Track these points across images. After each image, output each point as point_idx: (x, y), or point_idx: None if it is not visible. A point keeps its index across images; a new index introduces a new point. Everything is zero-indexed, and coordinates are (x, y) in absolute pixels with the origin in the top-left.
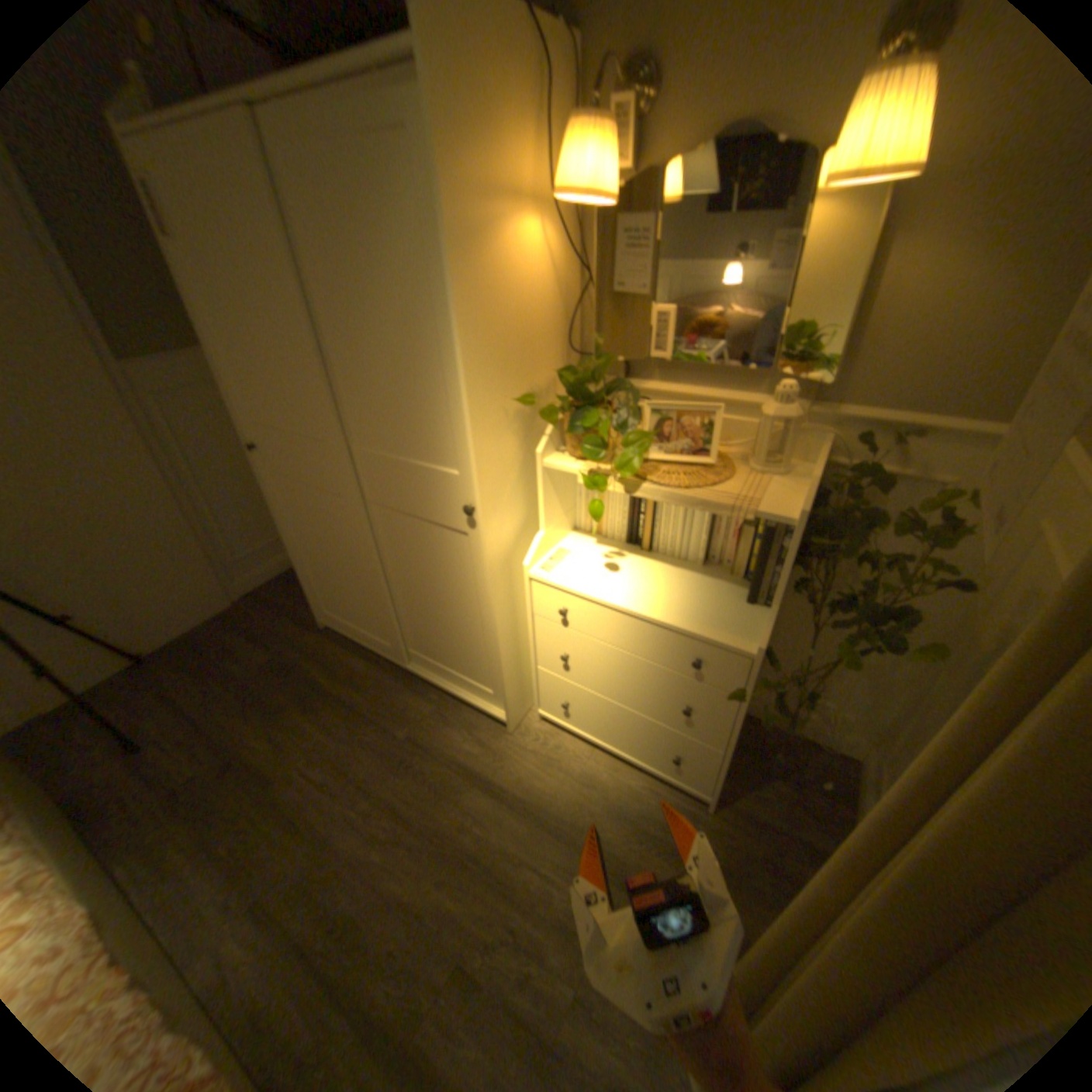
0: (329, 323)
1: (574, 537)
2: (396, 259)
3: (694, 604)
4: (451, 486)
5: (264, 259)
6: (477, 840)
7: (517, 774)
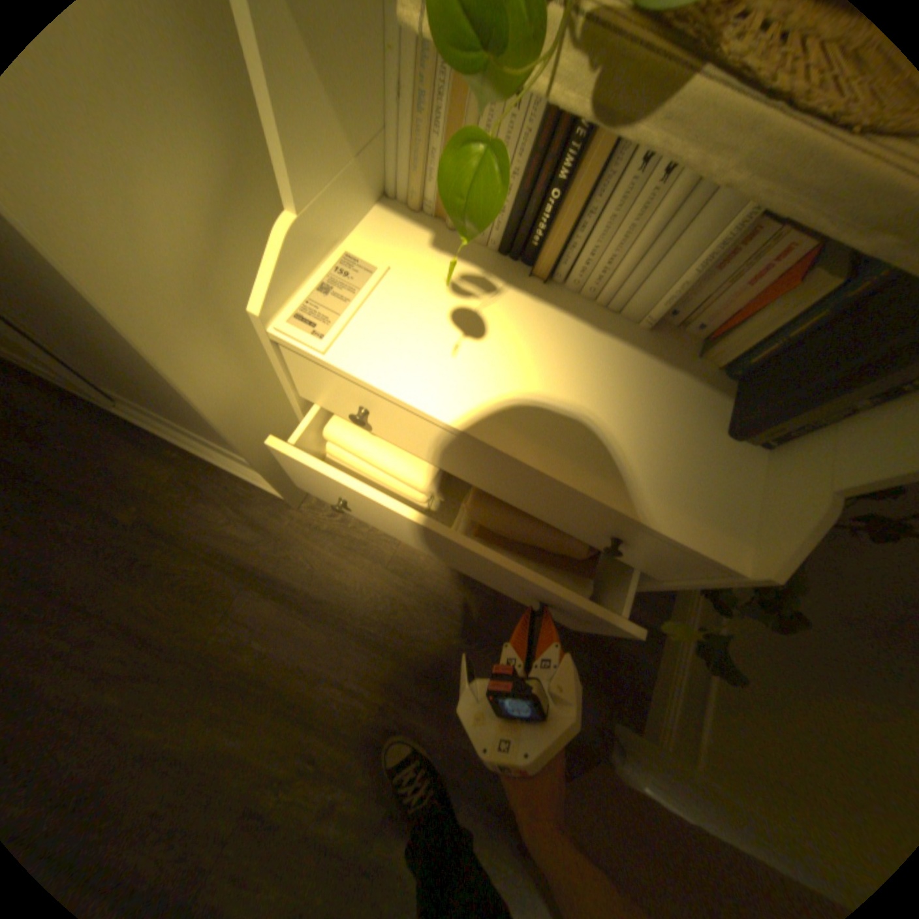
0: None
1: (384, 223)
2: None
3: (637, 439)
4: None
5: None
6: (261, 658)
7: (310, 565)
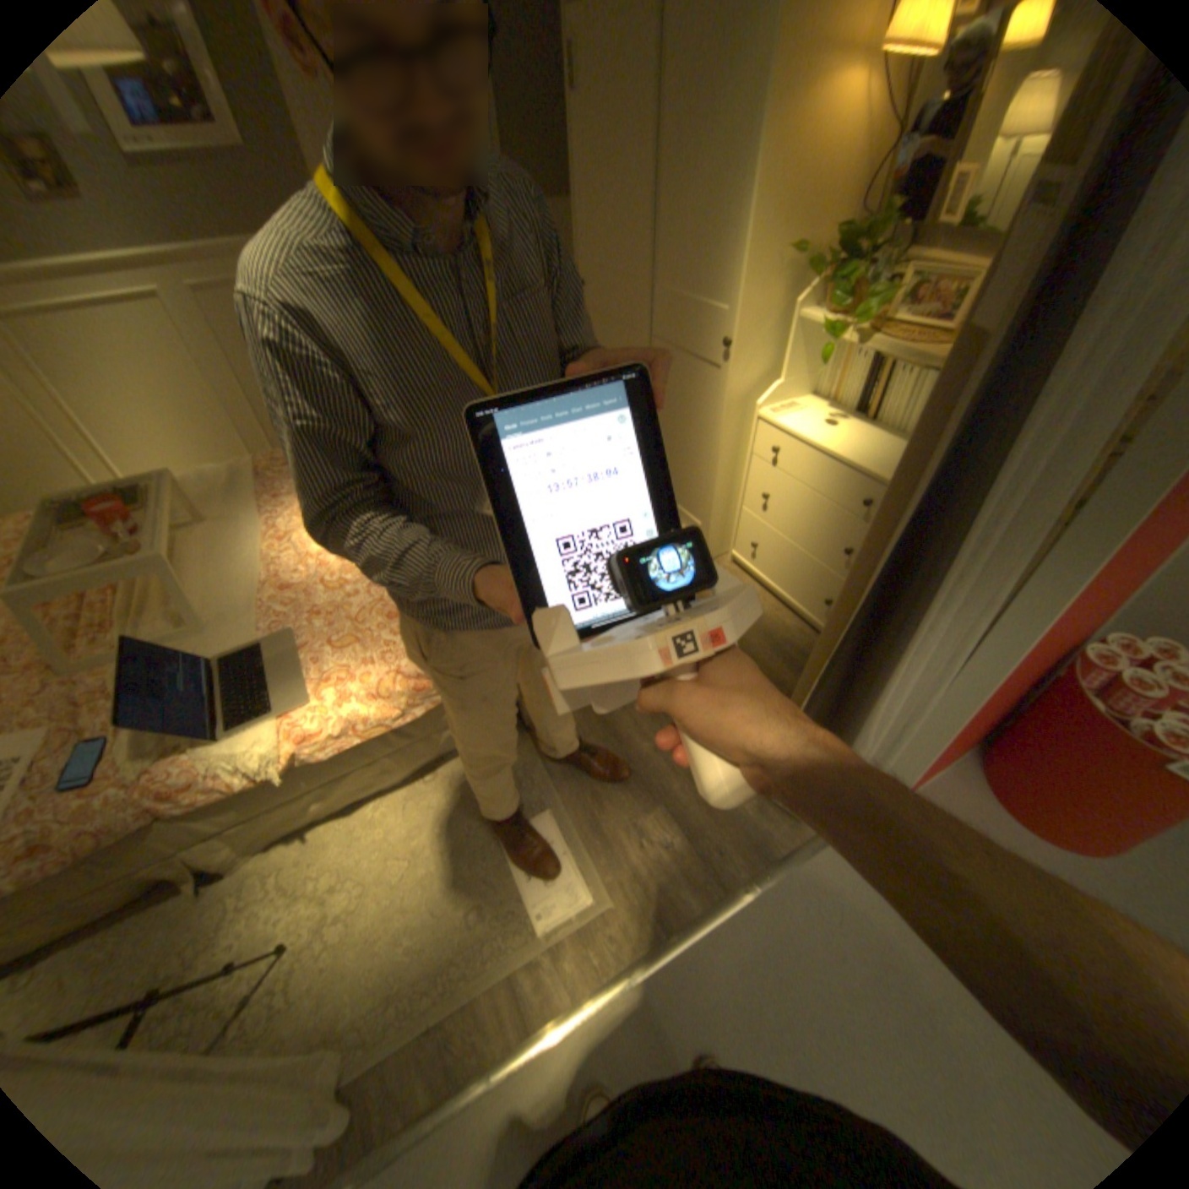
0: (669, 170)
1: (812, 399)
2: (733, 111)
3: (887, 458)
4: (720, 321)
5: (638, 112)
6: None
7: None
